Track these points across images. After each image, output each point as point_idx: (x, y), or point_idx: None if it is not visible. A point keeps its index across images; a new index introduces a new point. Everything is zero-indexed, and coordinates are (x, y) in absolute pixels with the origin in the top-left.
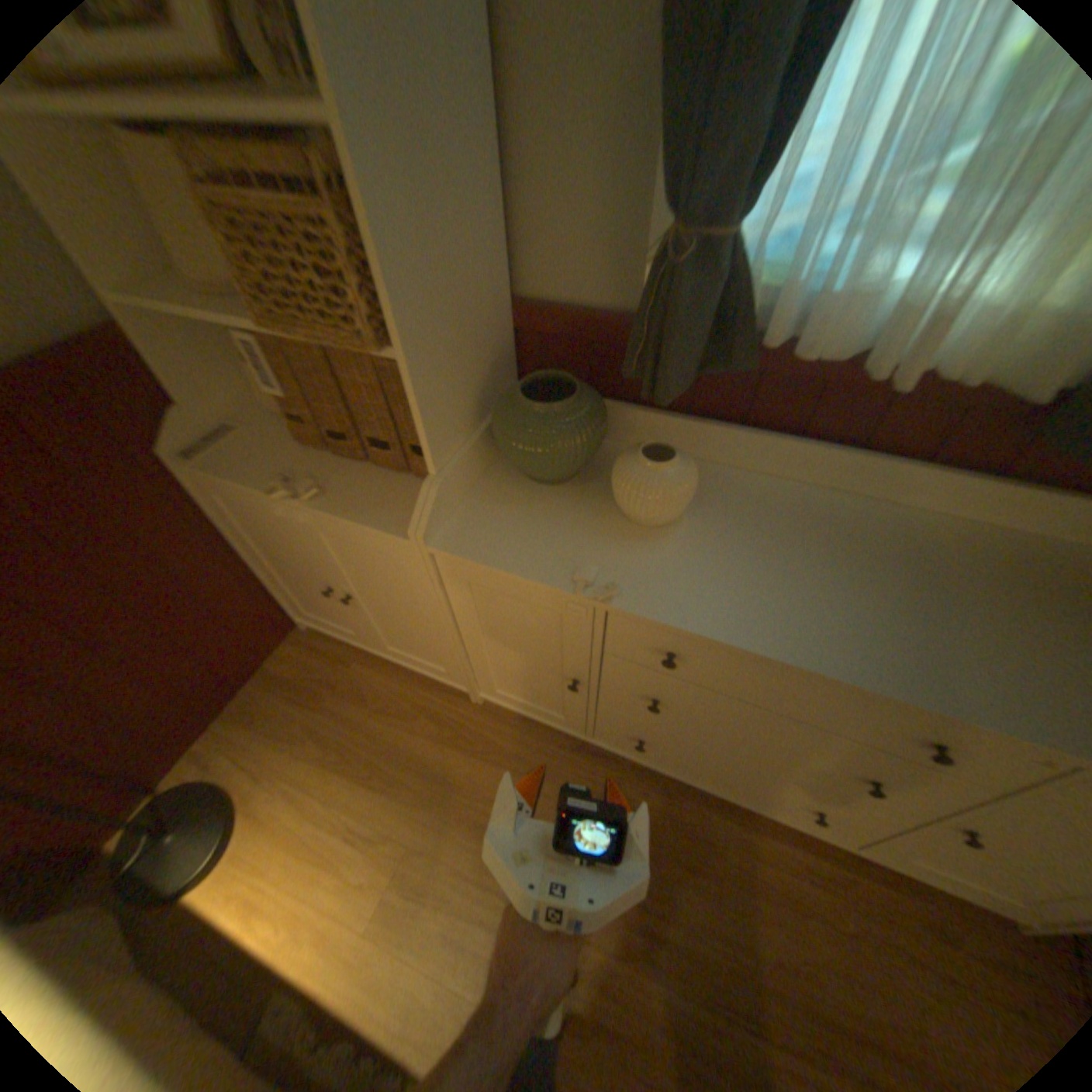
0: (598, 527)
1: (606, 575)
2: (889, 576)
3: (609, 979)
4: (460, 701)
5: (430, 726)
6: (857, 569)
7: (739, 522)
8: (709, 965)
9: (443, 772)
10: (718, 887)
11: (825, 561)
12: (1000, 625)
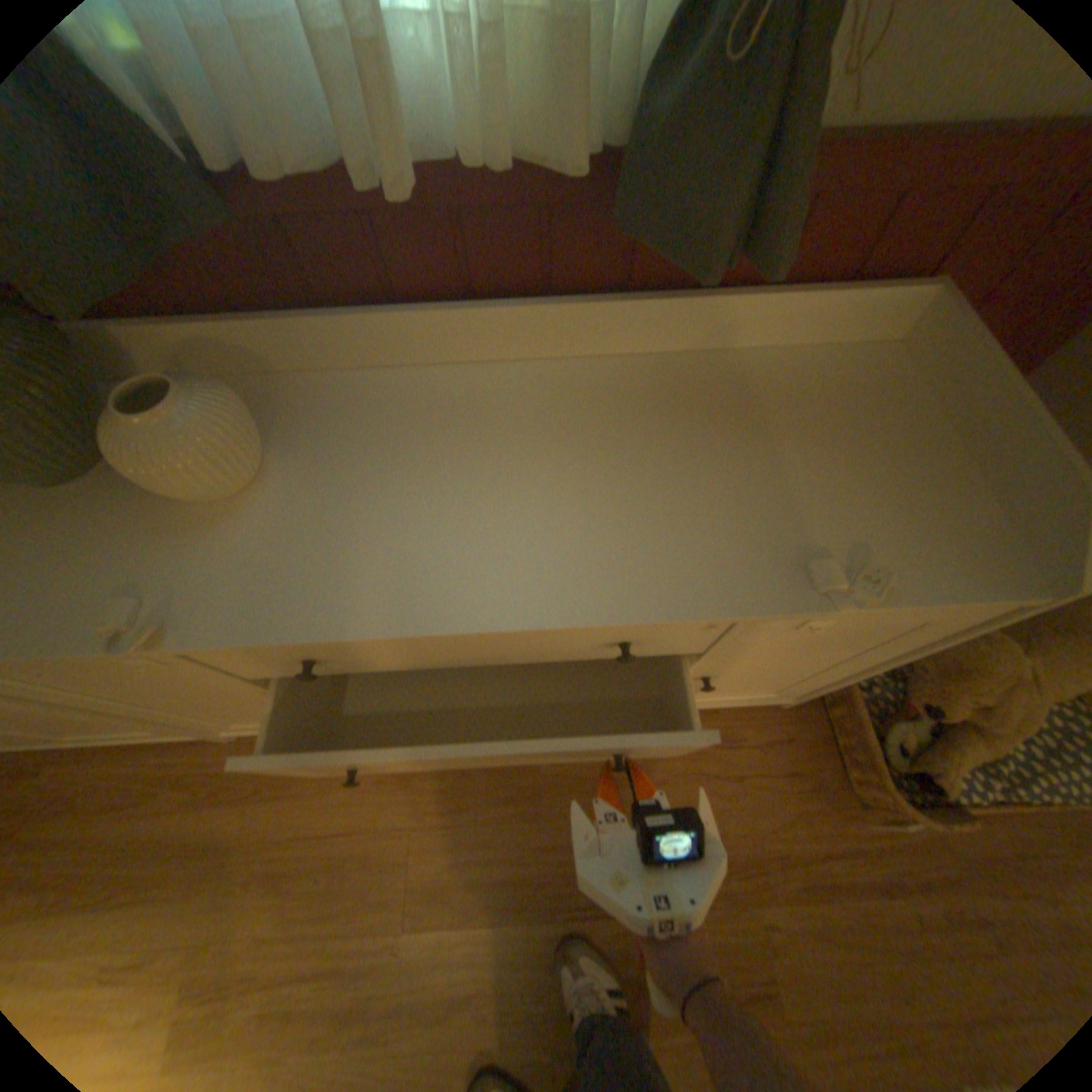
0: (137, 527)
1: (136, 608)
2: (531, 462)
3: (449, 952)
4: (205, 749)
5: (173, 797)
6: (494, 465)
7: (345, 449)
8: (541, 882)
9: (206, 842)
10: (535, 804)
11: (456, 469)
12: (649, 483)
